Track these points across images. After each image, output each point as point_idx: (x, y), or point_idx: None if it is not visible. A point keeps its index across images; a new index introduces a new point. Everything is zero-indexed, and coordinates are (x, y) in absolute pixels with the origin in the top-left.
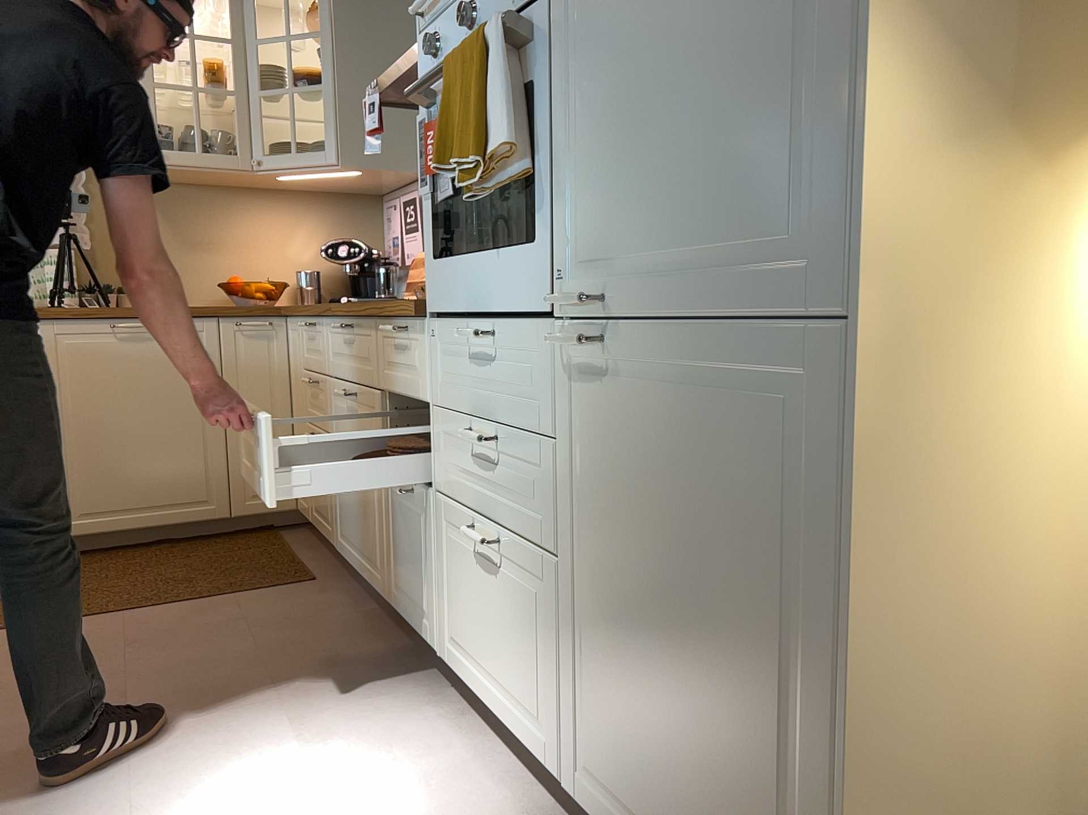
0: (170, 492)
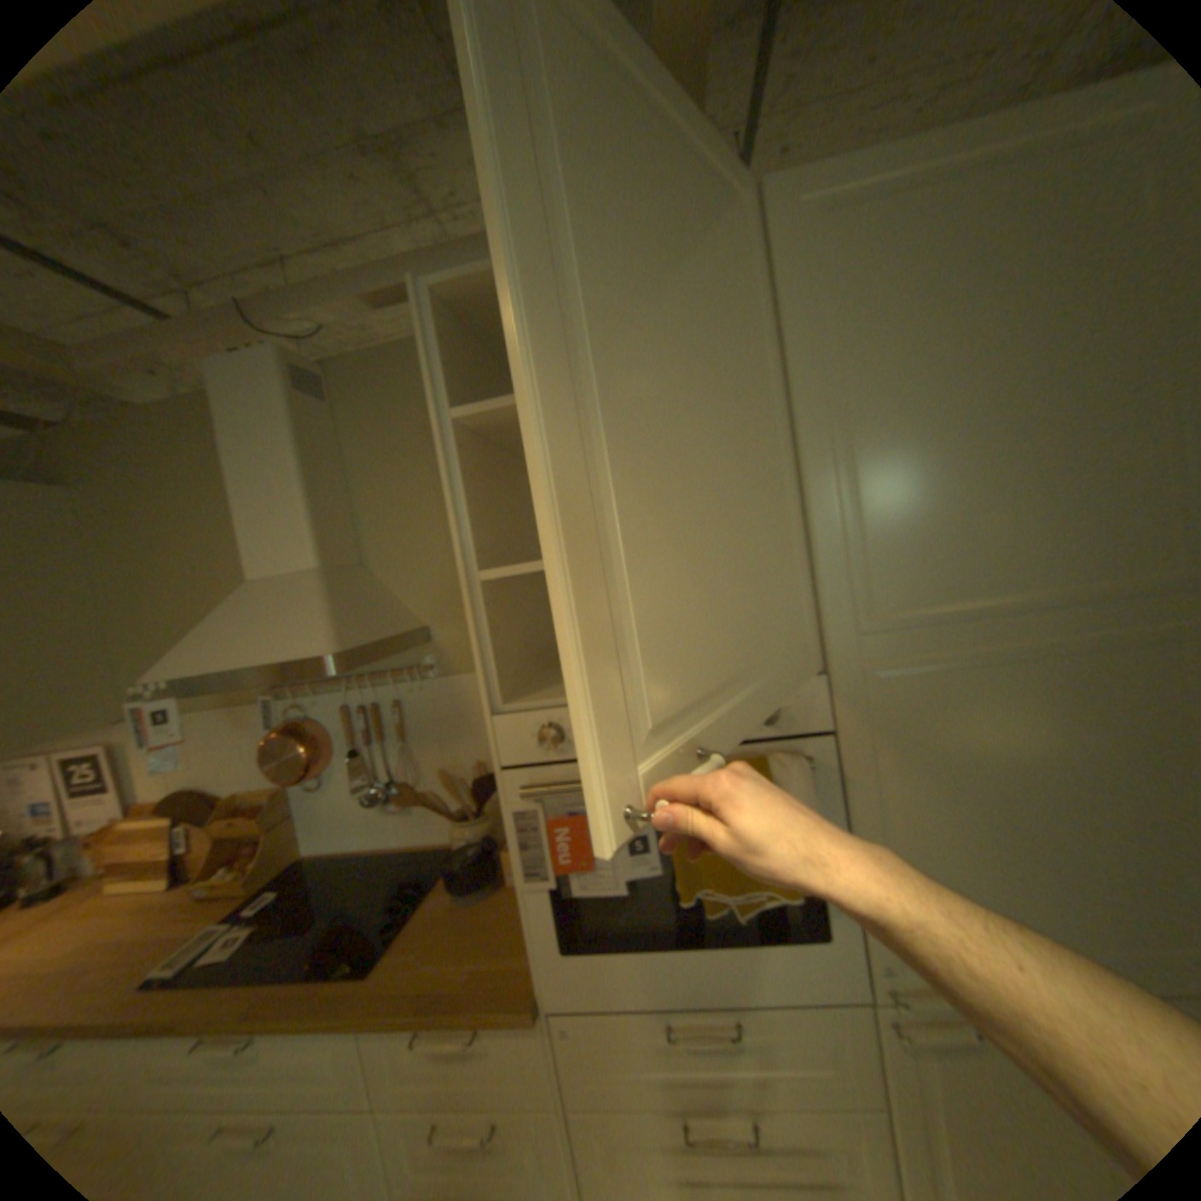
0: None
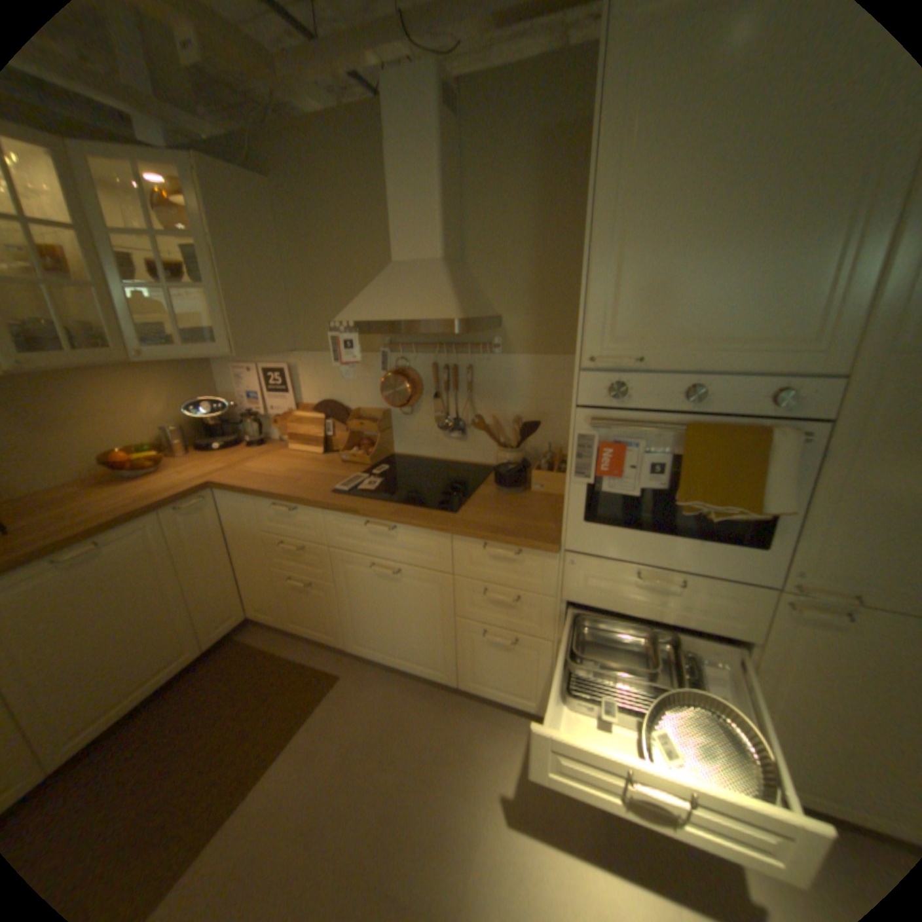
0: (153, 667)
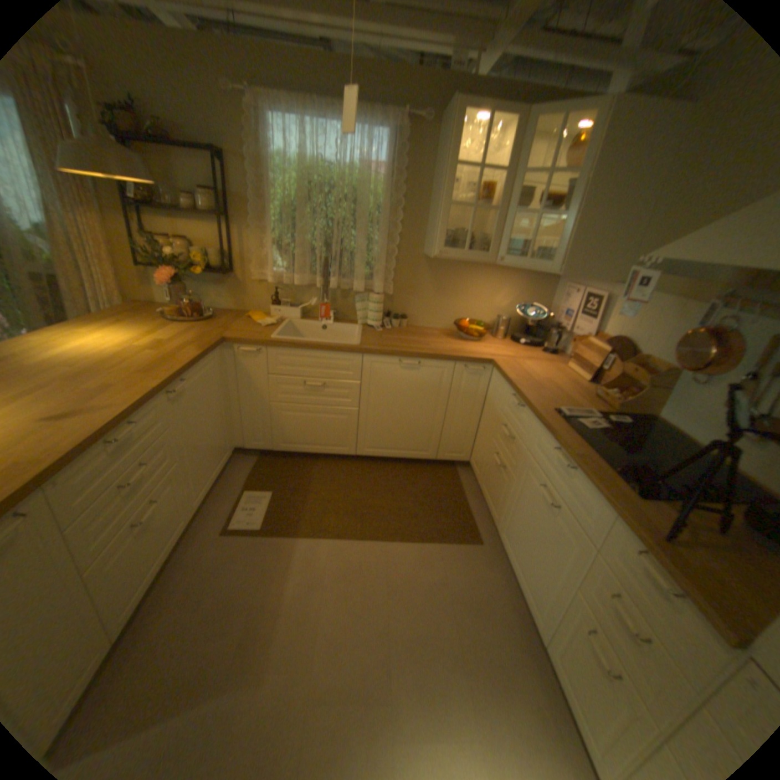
0: (410, 444)
